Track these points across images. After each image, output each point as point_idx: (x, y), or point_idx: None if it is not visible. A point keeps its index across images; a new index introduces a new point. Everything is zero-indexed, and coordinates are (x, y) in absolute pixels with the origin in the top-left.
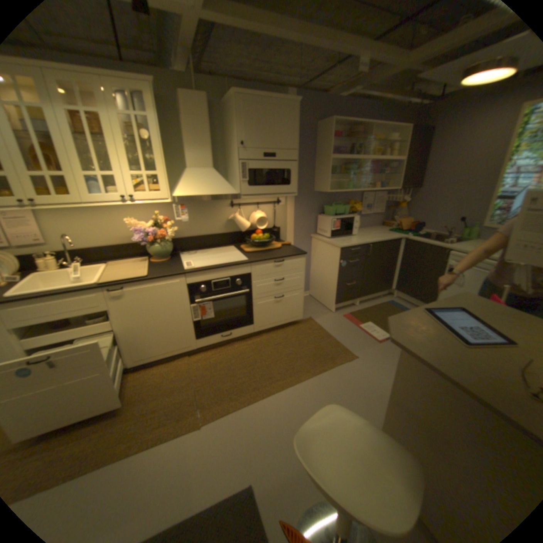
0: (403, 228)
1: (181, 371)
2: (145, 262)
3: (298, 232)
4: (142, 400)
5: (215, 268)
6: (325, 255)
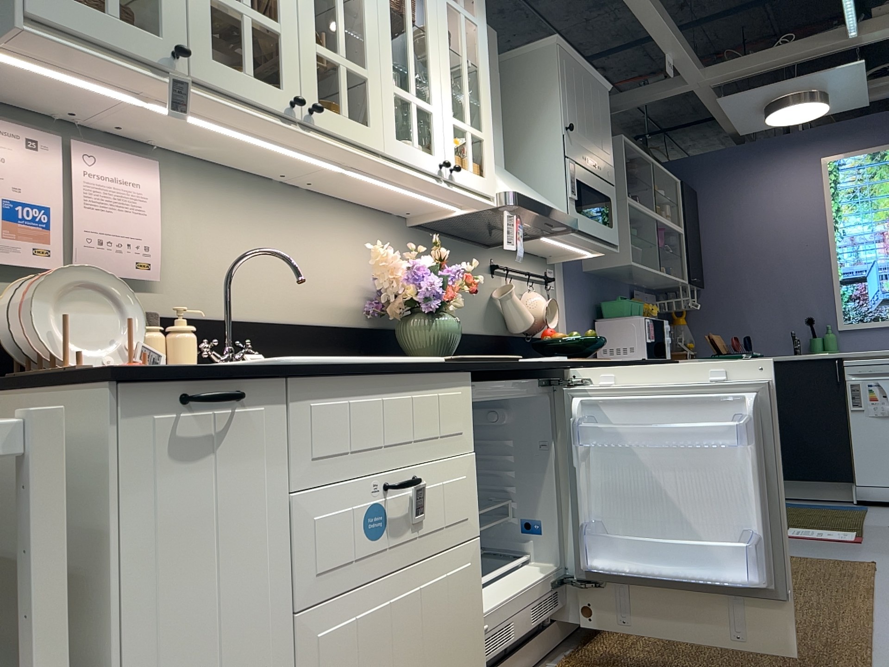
0: None
1: None
2: None
3: None
4: None
5: (602, 362)
6: None
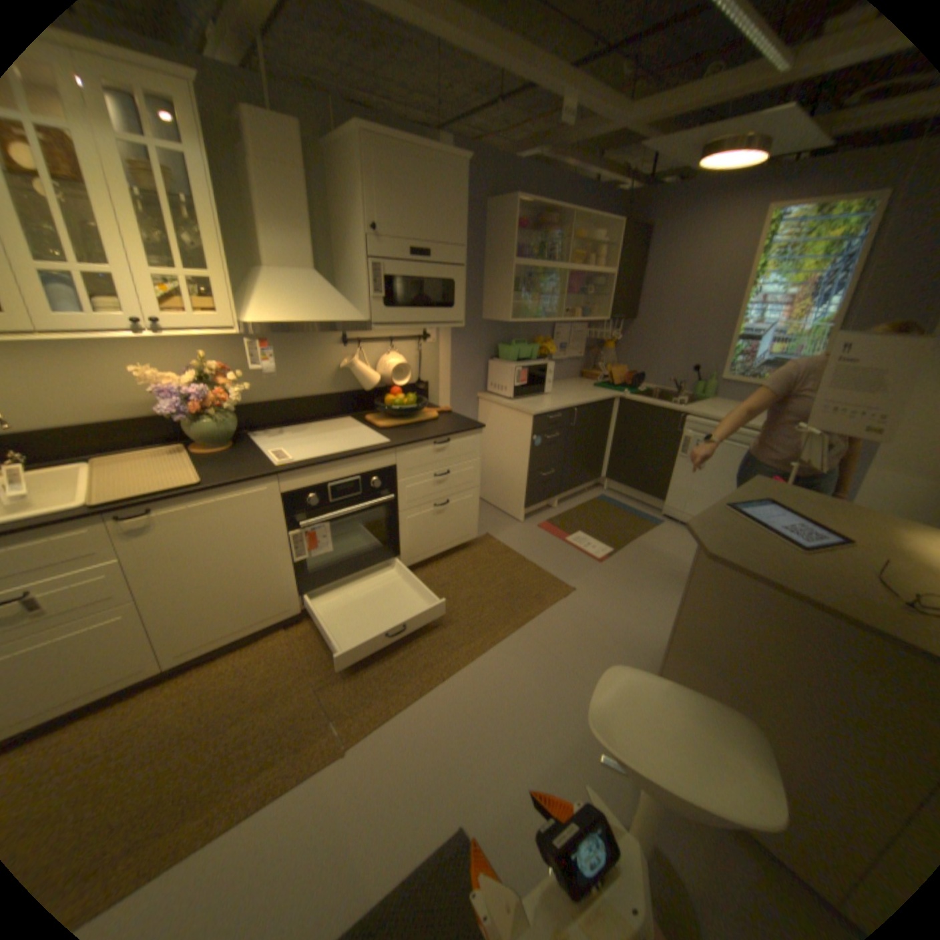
0: (613, 382)
1: (277, 659)
2: (179, 455)
3: (457, 391)
4: (207, 728)
5: (332, 460)
6: (505, 428)
